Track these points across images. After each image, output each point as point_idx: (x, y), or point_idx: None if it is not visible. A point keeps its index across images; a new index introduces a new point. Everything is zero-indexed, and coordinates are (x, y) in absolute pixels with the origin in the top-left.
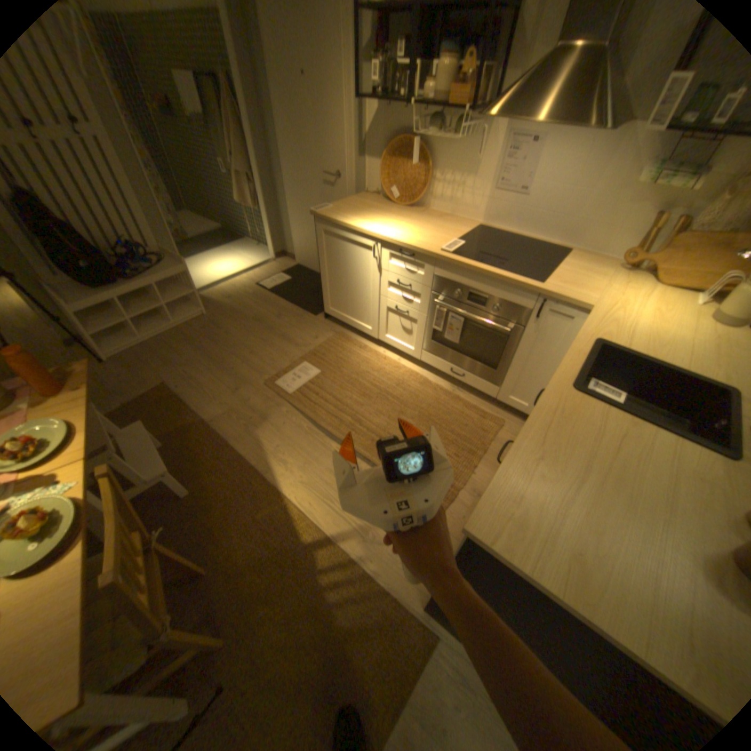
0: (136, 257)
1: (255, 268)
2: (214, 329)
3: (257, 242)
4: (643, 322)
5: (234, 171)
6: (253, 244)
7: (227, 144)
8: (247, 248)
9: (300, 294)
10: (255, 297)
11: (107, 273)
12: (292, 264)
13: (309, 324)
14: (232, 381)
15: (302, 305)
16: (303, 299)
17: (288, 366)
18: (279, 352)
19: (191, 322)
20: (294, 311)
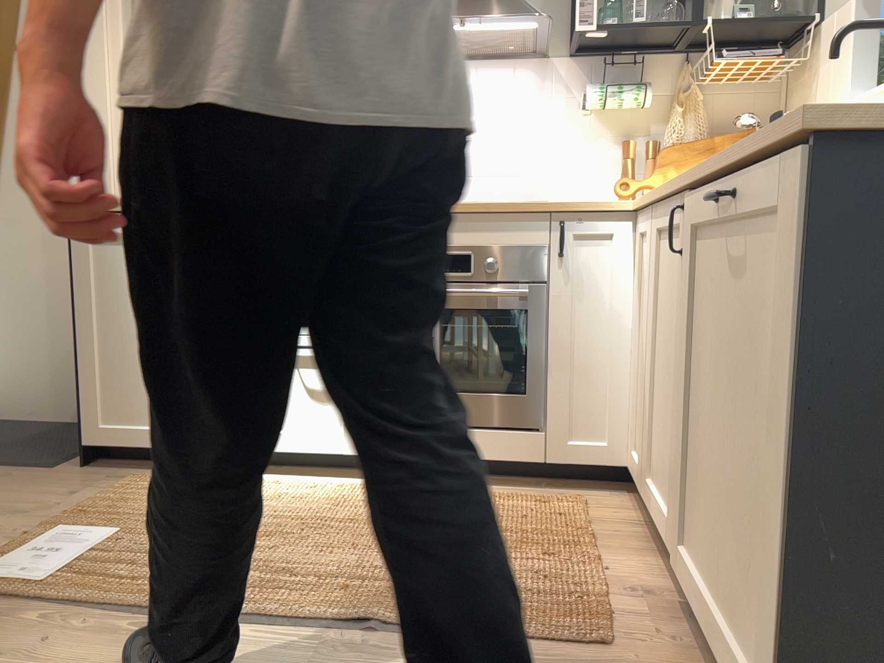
0: None
1: None
2: None
3: None
4: None
5: None
6: None
7: None
8: None
9: None
10: None
11: None
12: None
13: (40, 481)
14: None
15: (2, 462)
16: (2, 454)
17: (8, 548)
18: None
19: None
20: None
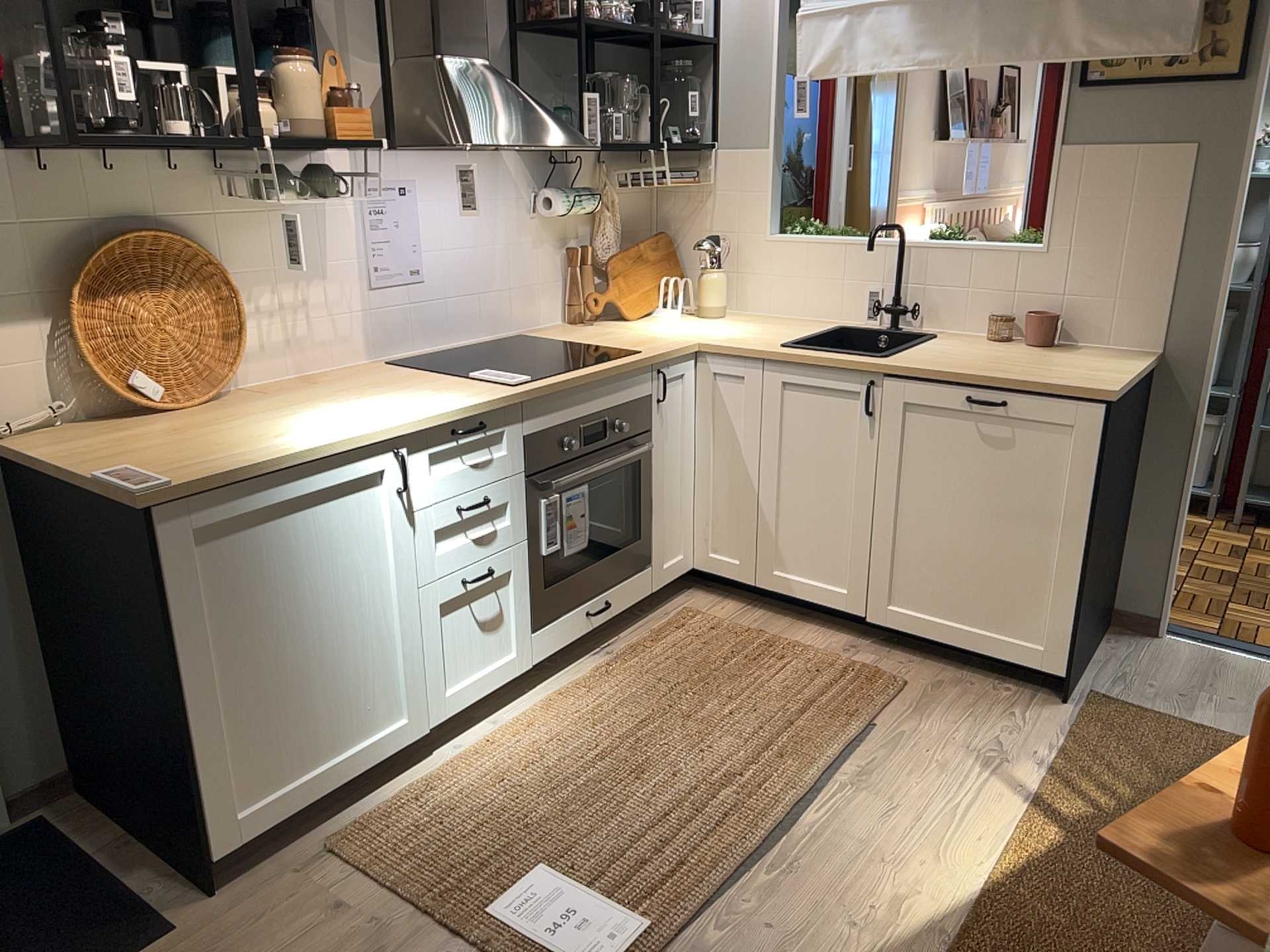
0: None
1: None
2: None
3: None
4: (729, 333)
5: None
6: None
7: None
8: None
9: None
10: None
11: None
12: None
13: (230, 941)
14: None
15: None
16: None
17: None
18: None
19: None
20: None
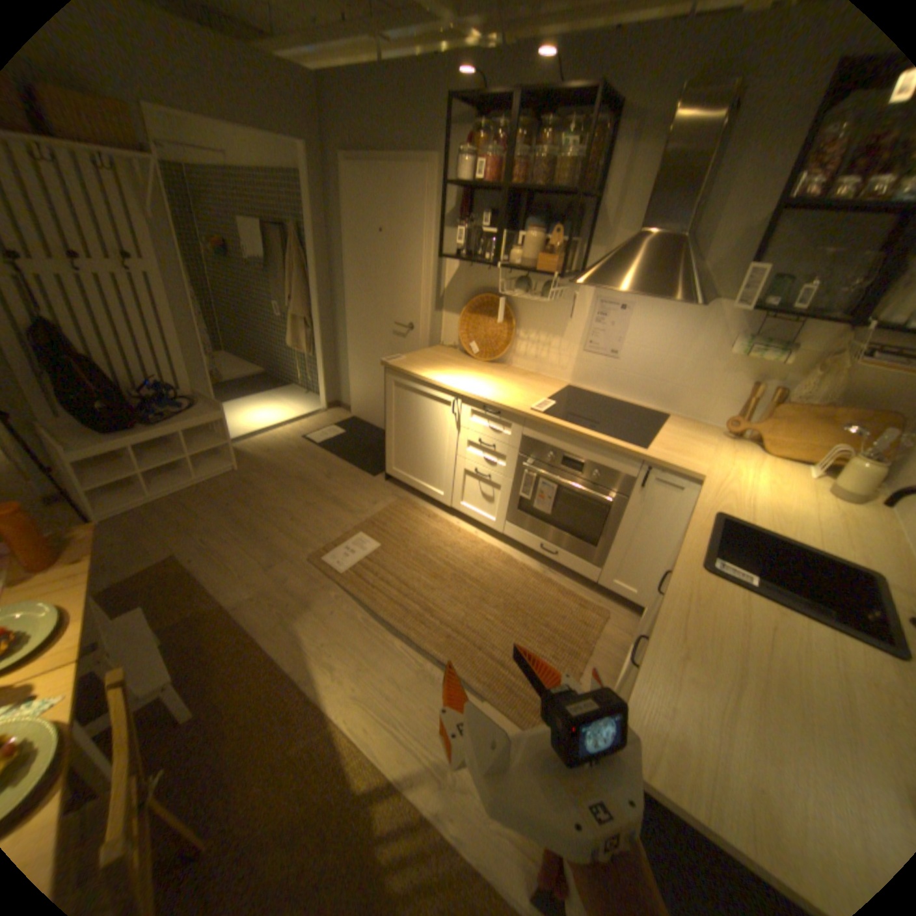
0: (164, 401)
1: (302, 420)
2: (246, 490)
3: (307, 391)
4: (762, 496)
5: (291, 316)
6: (302, 392)
7: (288, 290)
8: (294, 397)
9: (356, 451)
10: (301, 453)
11: (125, 418)
12: (347, 417)
13: (366, 486)
14: (266, 556)
15: (358, 464)
16: (360, 457)
17: (339, 538)
18: (329, 520)
19: (218, 480)
20: (348, 471)
